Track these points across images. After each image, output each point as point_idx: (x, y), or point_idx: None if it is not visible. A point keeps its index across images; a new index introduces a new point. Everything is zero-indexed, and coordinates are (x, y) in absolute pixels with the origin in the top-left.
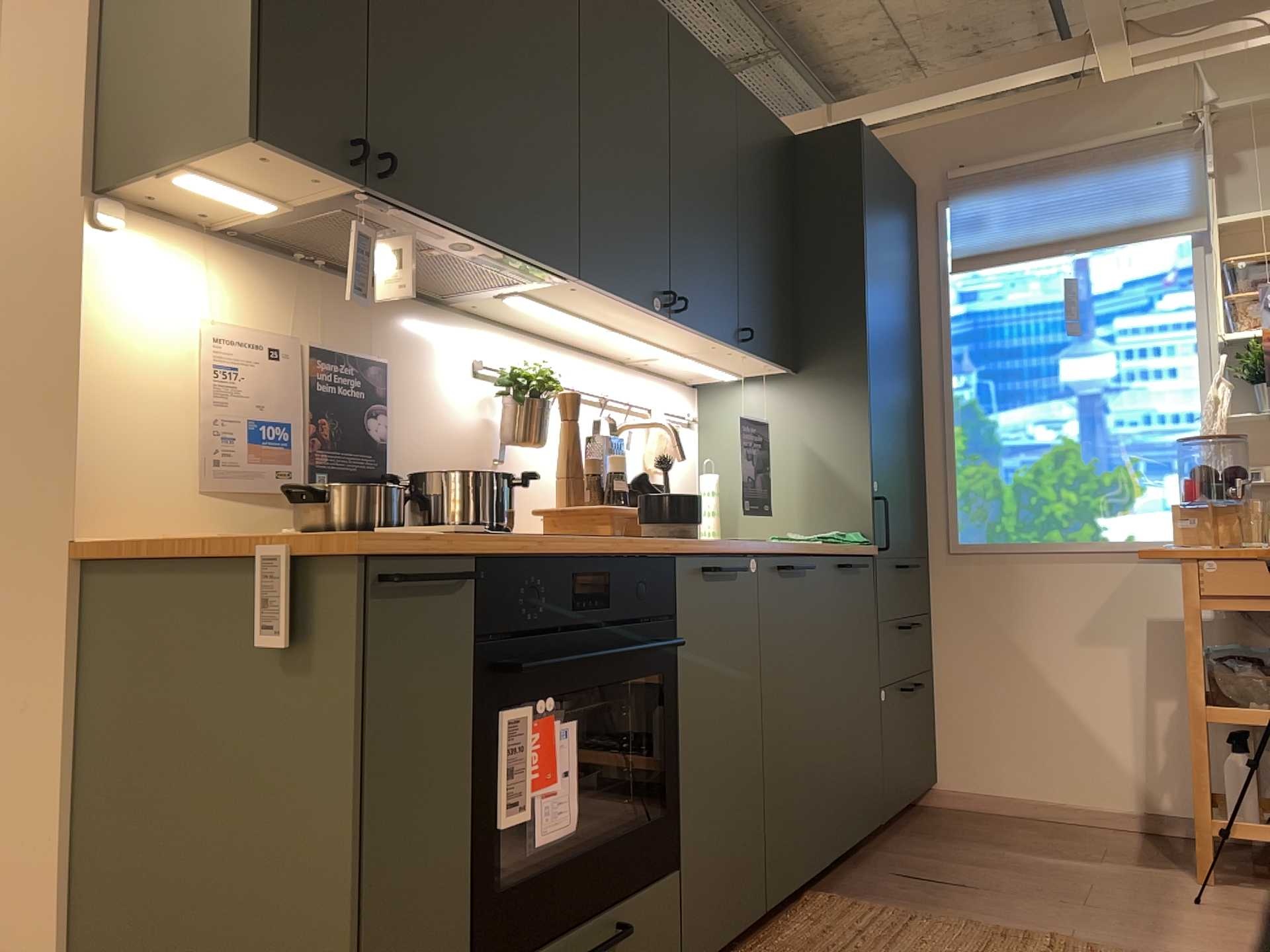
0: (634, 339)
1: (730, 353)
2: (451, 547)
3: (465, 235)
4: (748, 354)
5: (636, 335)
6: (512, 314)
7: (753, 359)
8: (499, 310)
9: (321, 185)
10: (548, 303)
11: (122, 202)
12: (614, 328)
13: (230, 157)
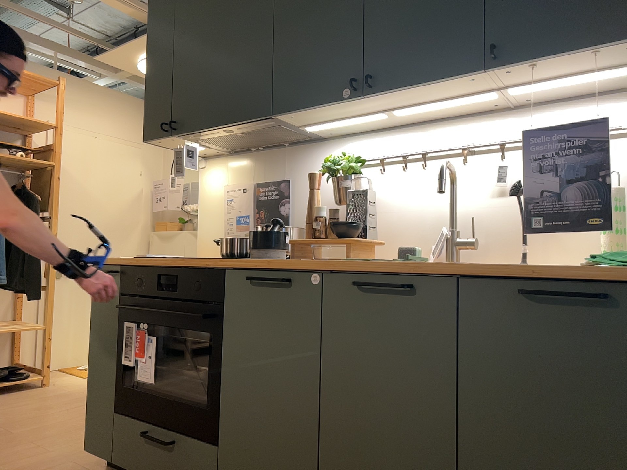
0: (419, 108)
1: (513, 73)
2: (110, 261)
3: (215, 129)
4: (525, 66)
5: (412, 106)
6: (356, 127)
7: (558, 61)
8: (346, 129)
9: (177, 140)
10: (321, 123)
11: (208, 157)
12: (386, 111)
13: (161, 145)
